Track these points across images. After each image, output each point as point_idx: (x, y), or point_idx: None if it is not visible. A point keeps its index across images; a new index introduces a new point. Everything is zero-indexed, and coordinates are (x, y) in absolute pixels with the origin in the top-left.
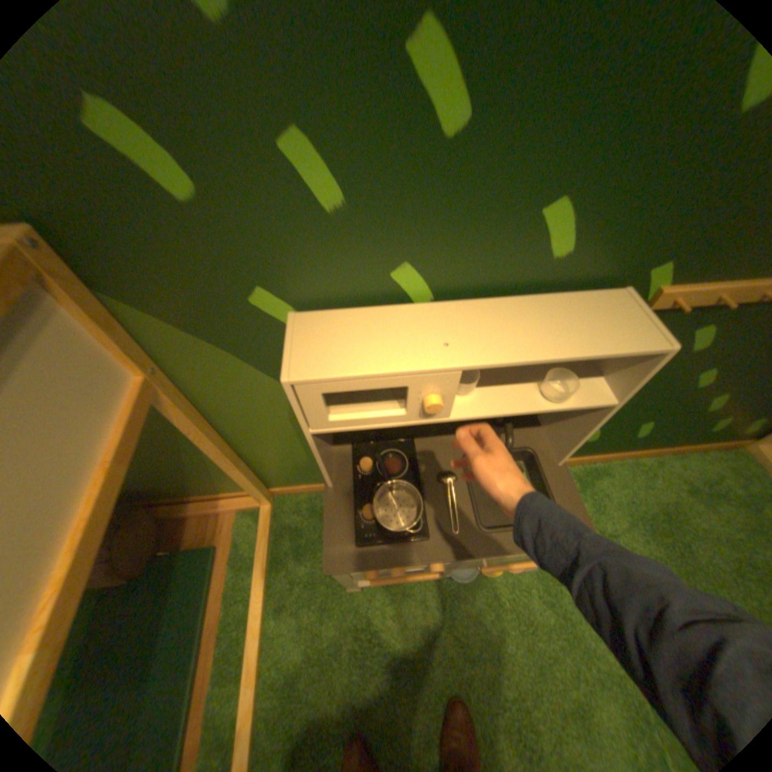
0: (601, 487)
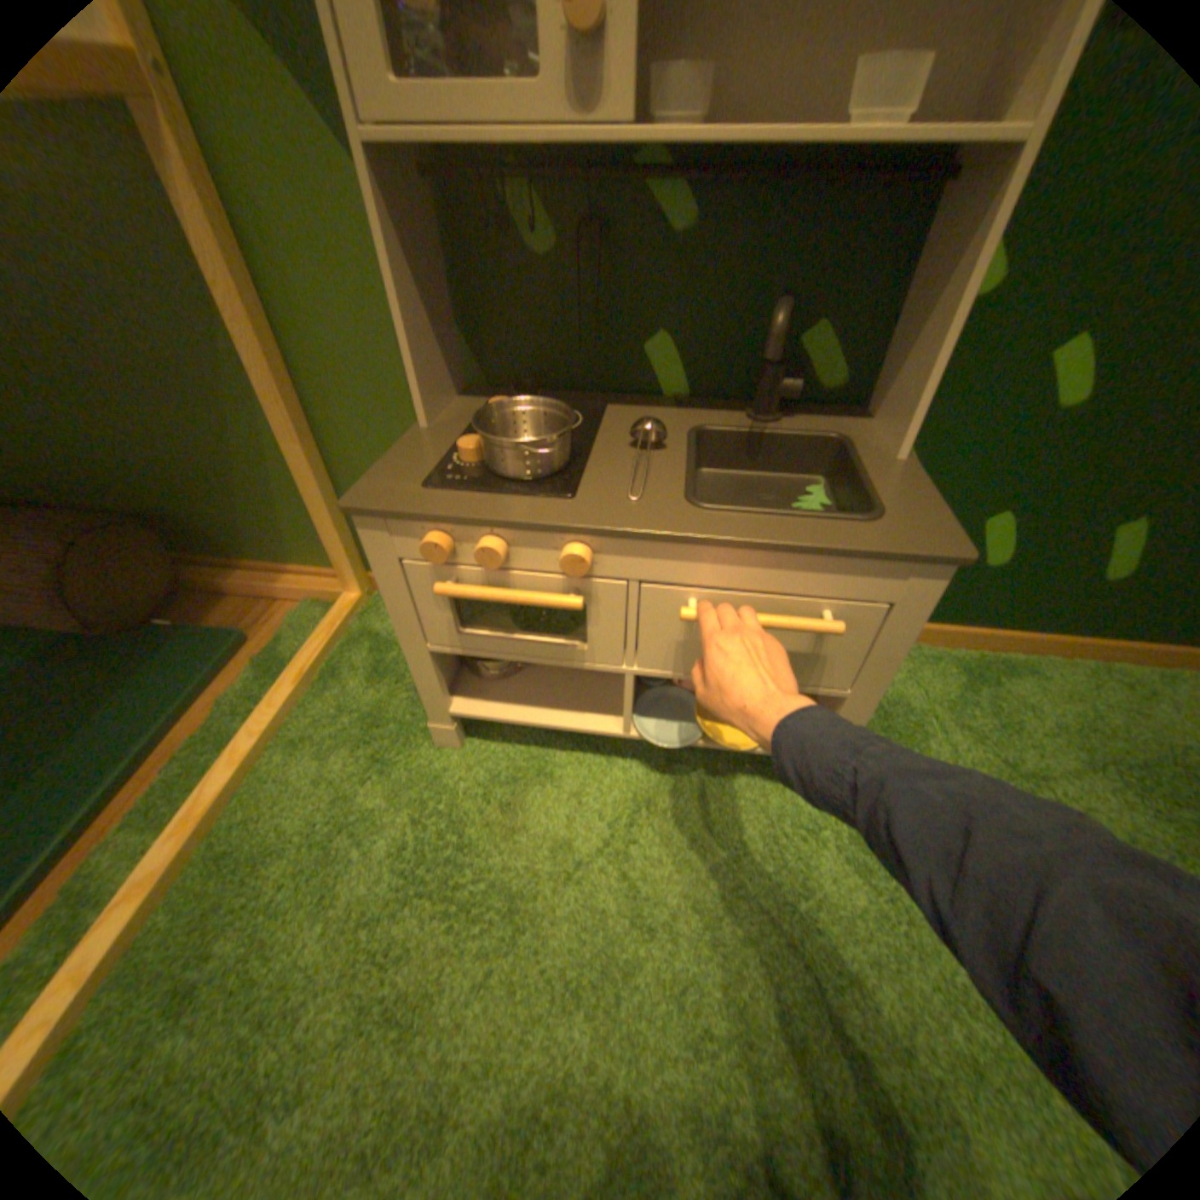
0: (1018, 690)
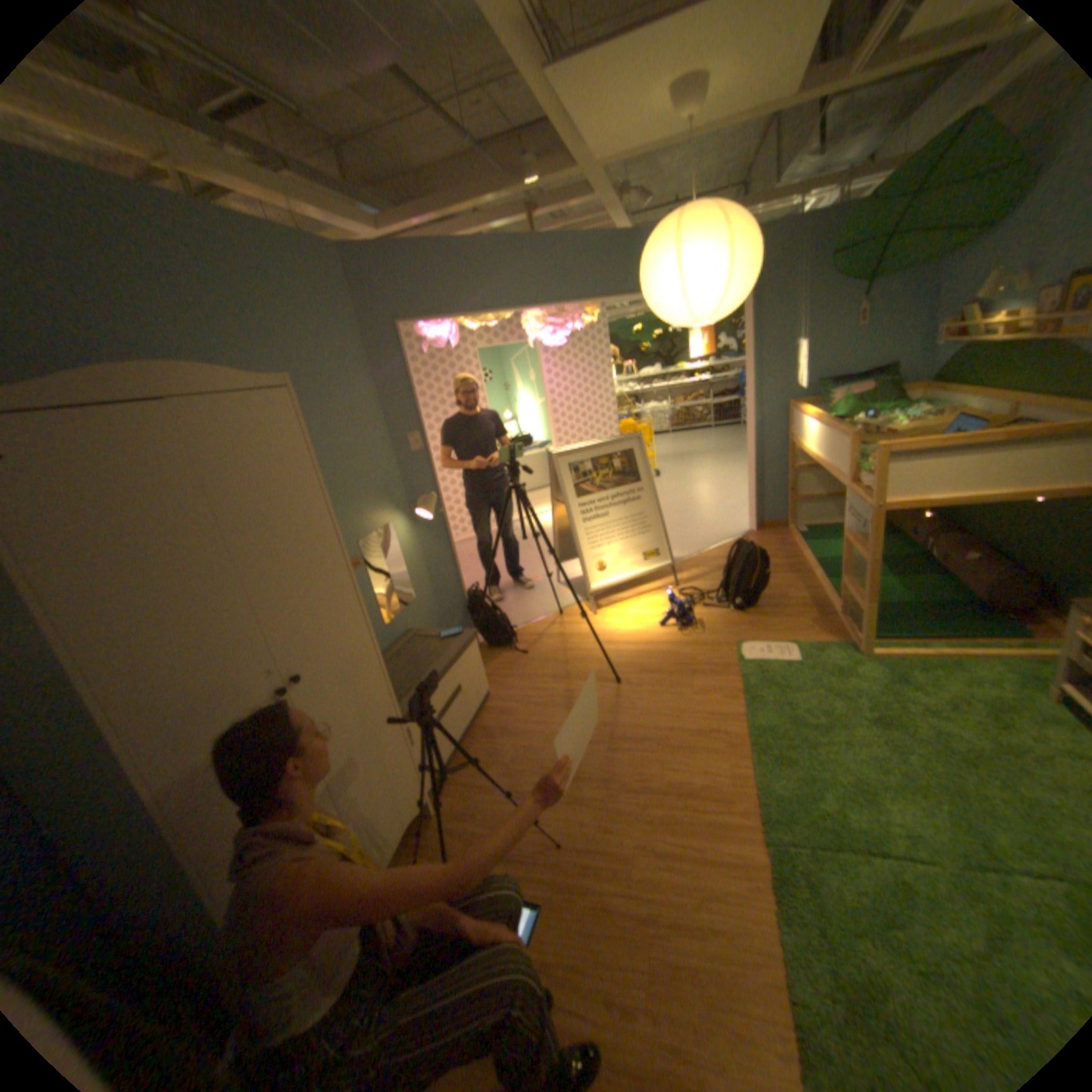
0: None
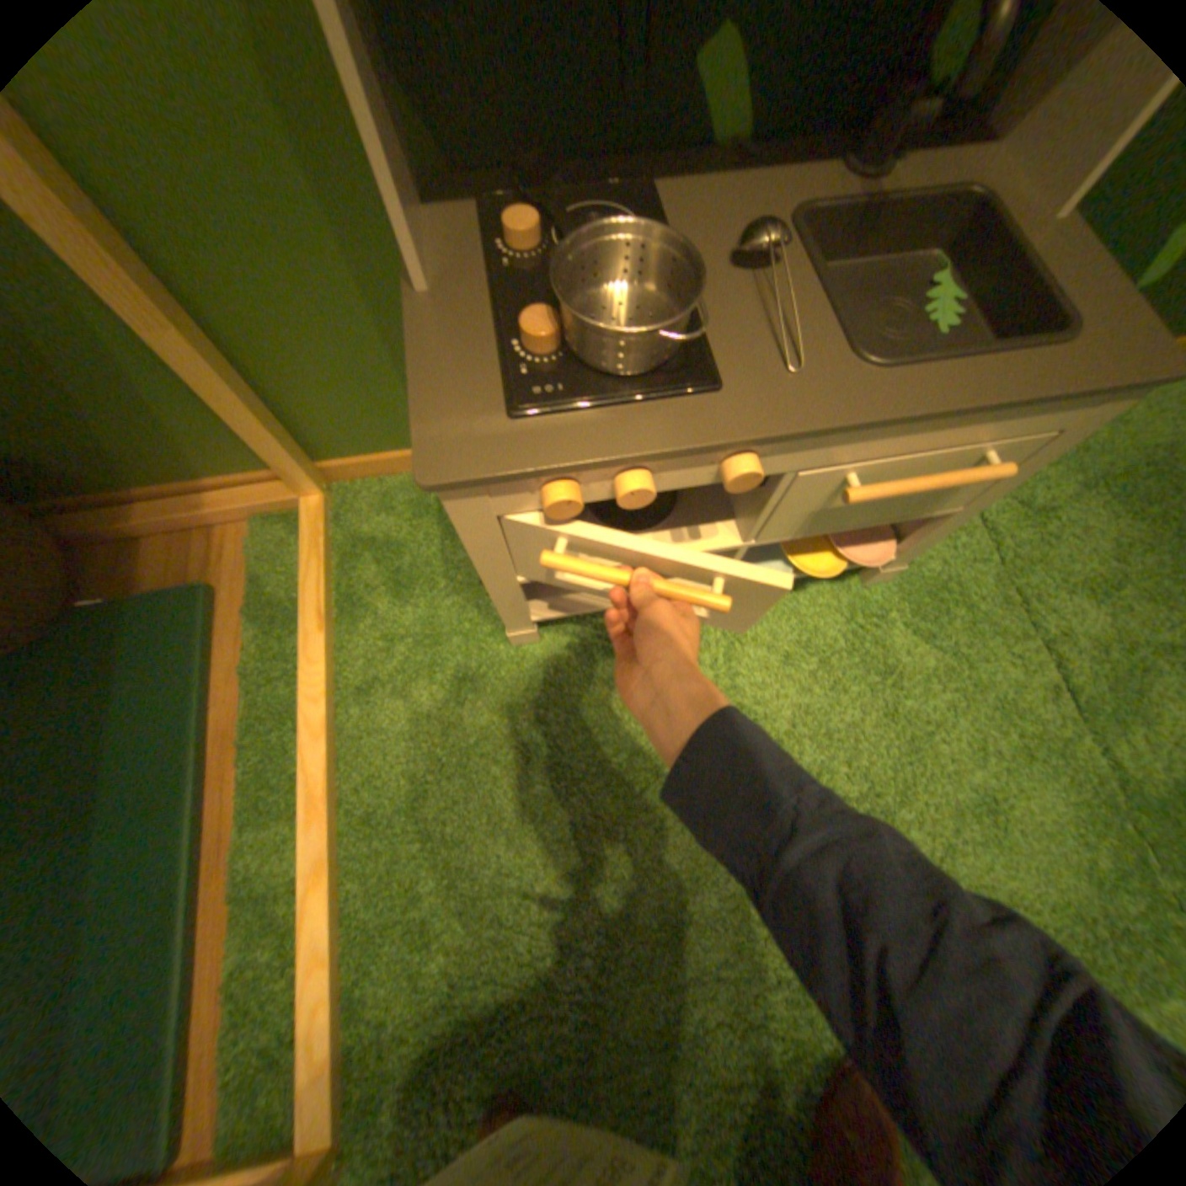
0: None
